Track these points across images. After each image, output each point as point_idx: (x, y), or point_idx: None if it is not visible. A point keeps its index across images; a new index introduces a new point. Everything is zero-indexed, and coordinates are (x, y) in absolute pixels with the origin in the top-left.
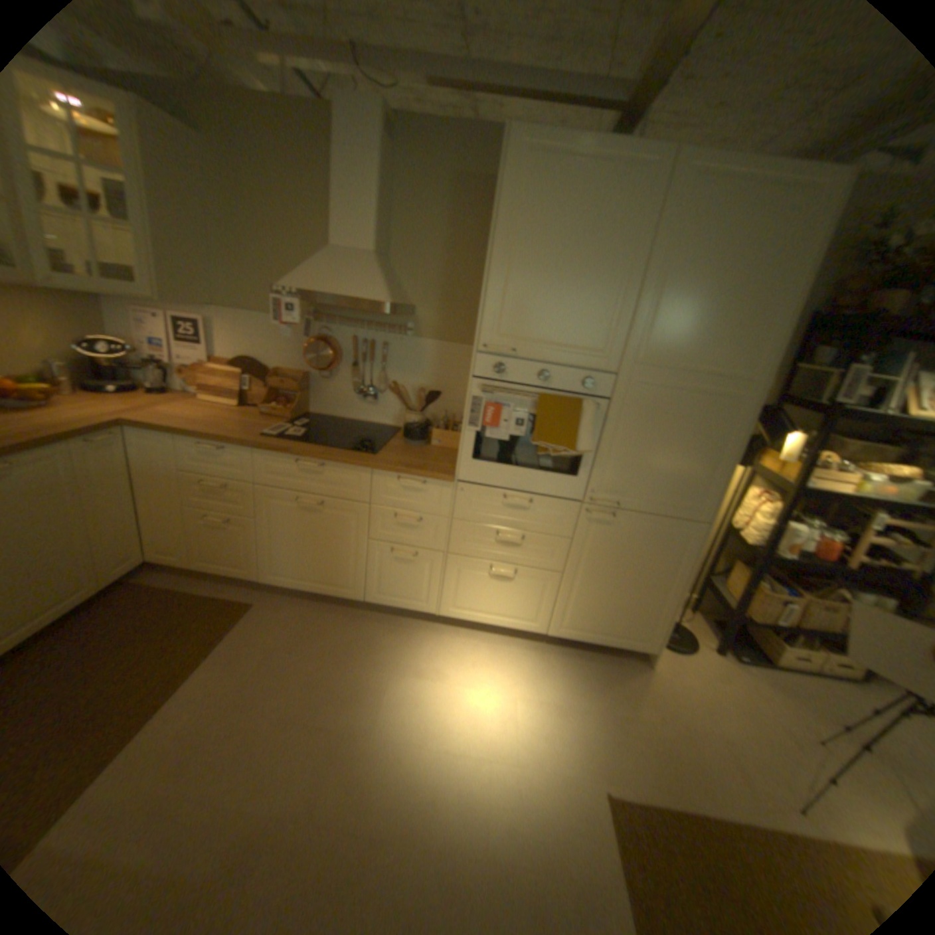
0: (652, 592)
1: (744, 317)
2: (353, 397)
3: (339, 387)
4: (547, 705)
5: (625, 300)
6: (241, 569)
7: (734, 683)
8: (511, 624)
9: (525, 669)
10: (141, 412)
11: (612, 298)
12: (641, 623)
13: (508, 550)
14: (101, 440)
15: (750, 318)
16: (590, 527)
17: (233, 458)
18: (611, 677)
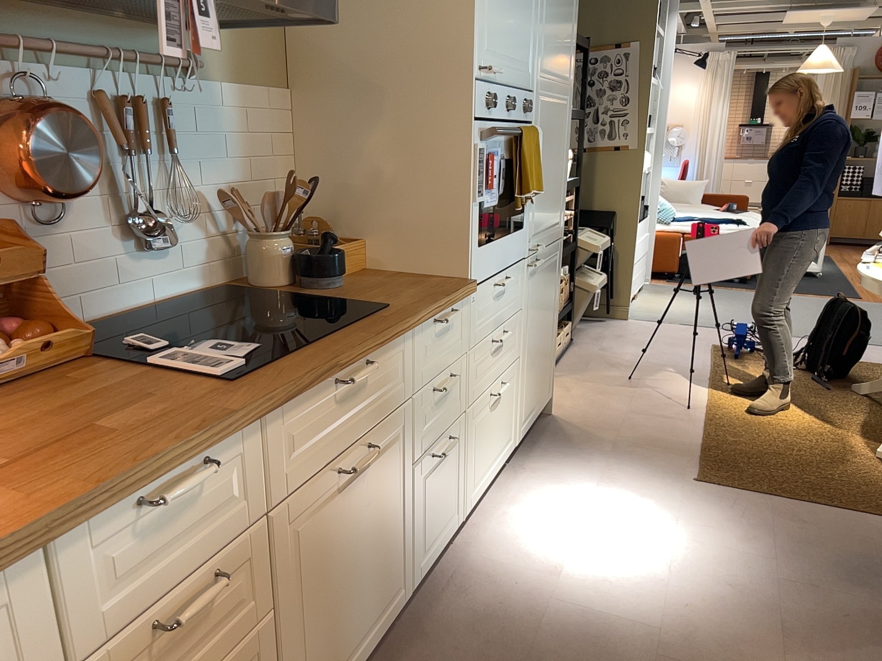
0: (550, 331)
1: (568, 25)
2: (121, 251)
3: (85, 236)
4: (597, 484)
5: (536, 5)
6: None
7: (569, 385)
8: (502, 459)
9: (547, 486)
10: None
11: (532, 3)
12: (547, 370)
13: (498, 359)
14: None
15: (569, 26)
16: (530, 284)
17: (224, 472)
18: (559, 438)
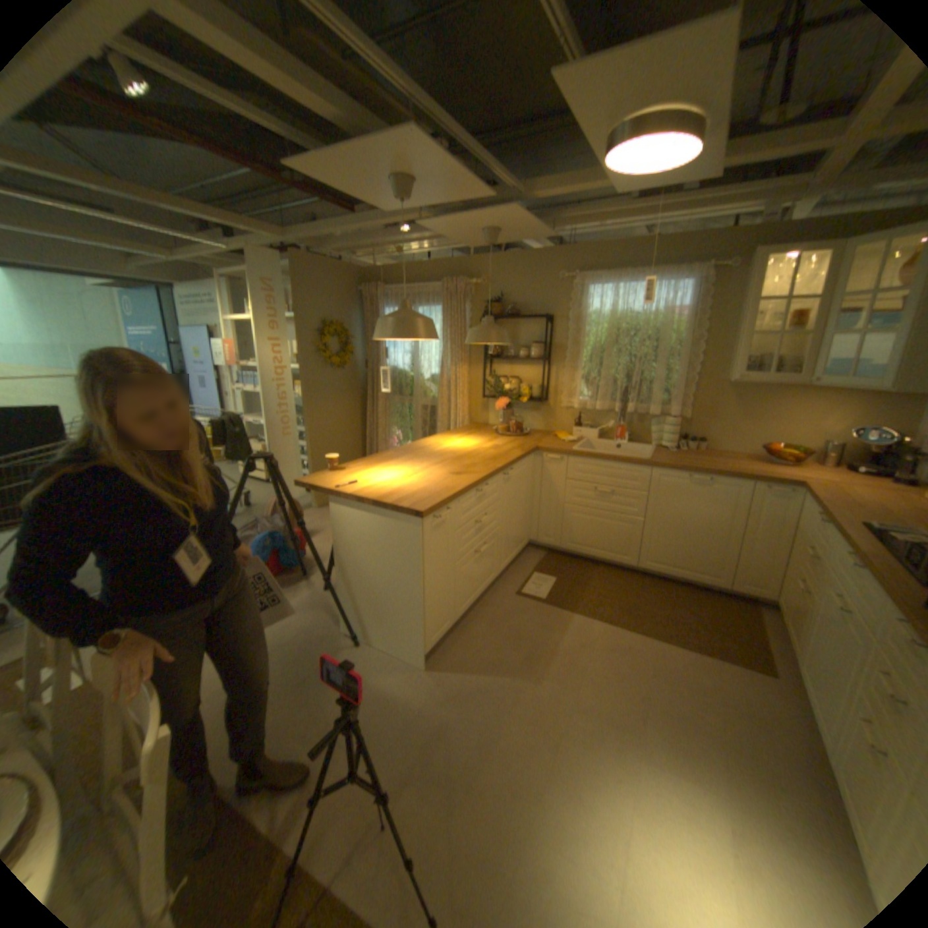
0: None
1: None
2: None
3: None
4: None
5: None
6: (799, 647)
7: None
8: None
9: None
10: (841, 485)
11: None
12: None
13: None
14: (779, 490)
15: None
16: None
17: (831, 535)
18: None
